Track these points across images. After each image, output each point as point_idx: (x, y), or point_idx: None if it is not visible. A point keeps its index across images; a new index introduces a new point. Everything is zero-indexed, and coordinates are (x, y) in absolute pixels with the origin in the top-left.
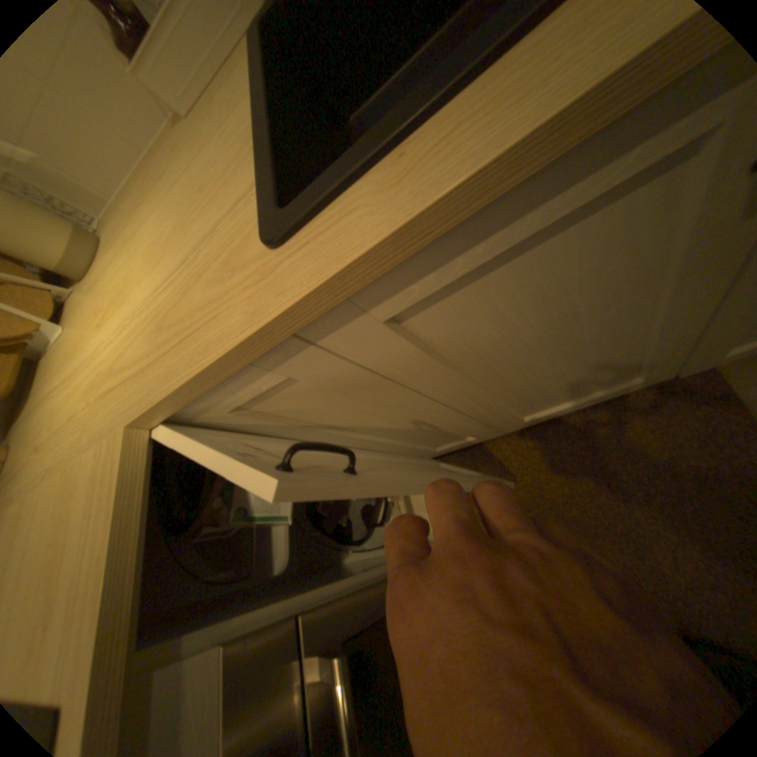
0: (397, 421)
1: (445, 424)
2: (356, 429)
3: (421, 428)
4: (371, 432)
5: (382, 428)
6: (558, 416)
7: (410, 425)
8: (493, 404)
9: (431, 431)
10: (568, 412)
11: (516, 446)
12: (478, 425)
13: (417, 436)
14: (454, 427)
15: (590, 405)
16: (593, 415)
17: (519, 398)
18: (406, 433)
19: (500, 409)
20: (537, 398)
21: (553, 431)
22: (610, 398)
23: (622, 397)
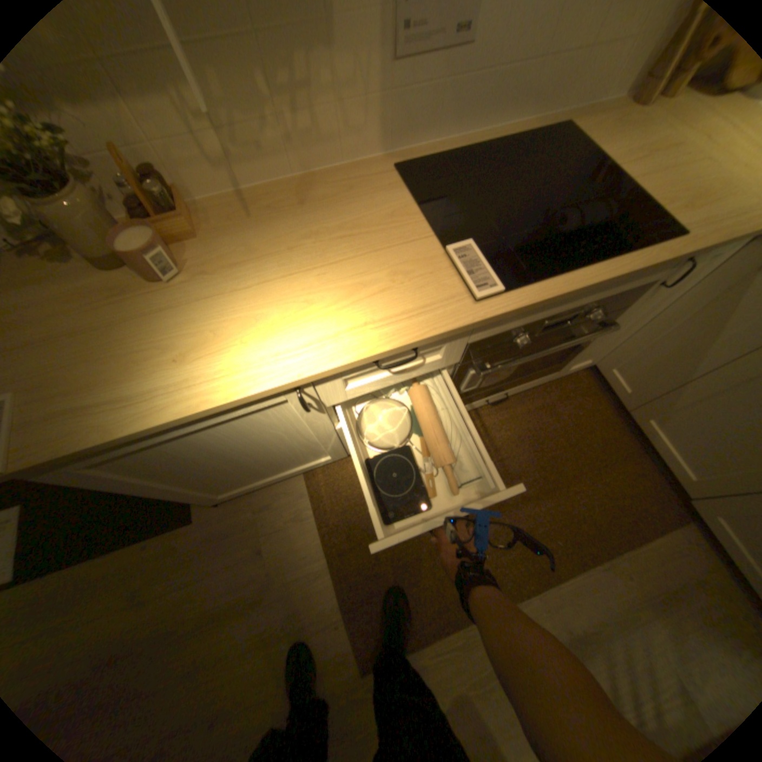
0: (702, 341)
1: (686, 369)
2: (701, 318)
3: (678, 355)
4: (688, 326)
5: (694, 332)
6: (659, 438)
7: (689, 349)
8: (709, 394)
9: (668, 362)
10: (664, 444)
11: (613, 419)
12: (672, 389)
13: (661, 353)
14: (675, 375)
15: (673, 455)
16: (648, 462)
17: (707, 409)
18: (671, 347)
19: (696, 399)
20: (700, 420)
21: (630, 439)
22: (680, 465)
23: (677, 473)
